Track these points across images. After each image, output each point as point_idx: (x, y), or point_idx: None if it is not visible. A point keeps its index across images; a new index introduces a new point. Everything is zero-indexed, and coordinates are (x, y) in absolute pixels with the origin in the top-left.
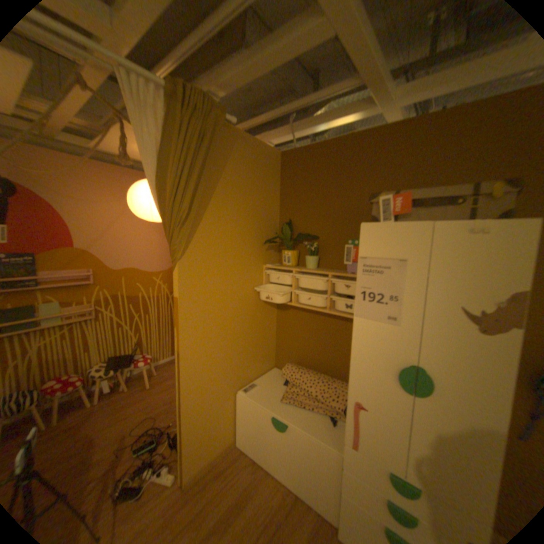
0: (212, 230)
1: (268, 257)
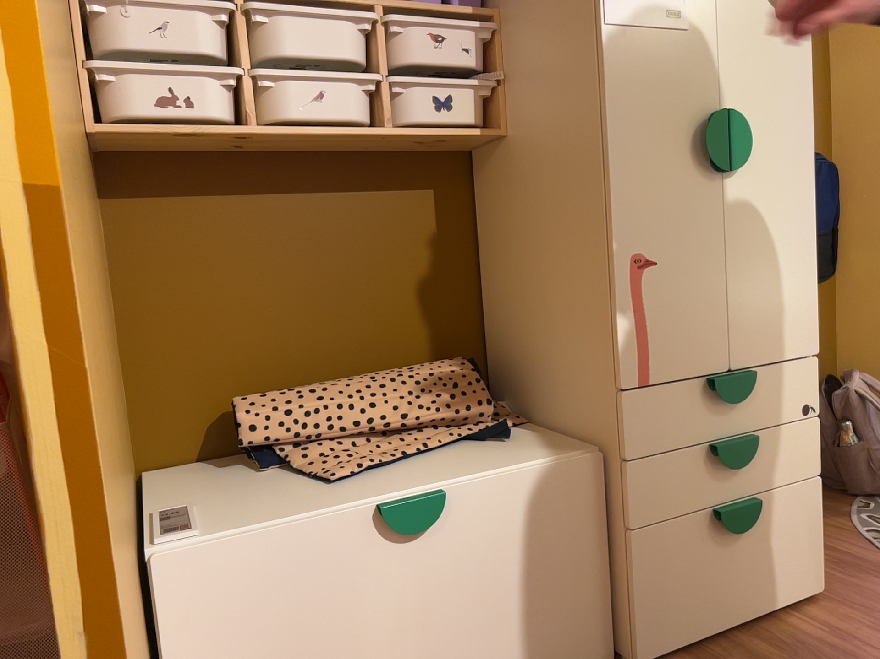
0: None
1: None
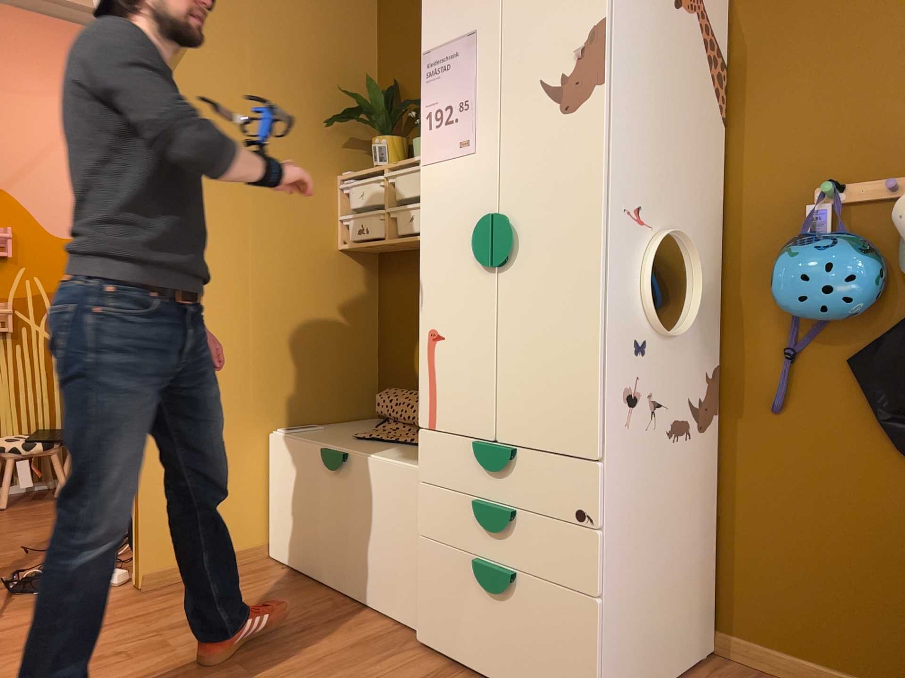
0: (212, 77)
1: (350, 161)
